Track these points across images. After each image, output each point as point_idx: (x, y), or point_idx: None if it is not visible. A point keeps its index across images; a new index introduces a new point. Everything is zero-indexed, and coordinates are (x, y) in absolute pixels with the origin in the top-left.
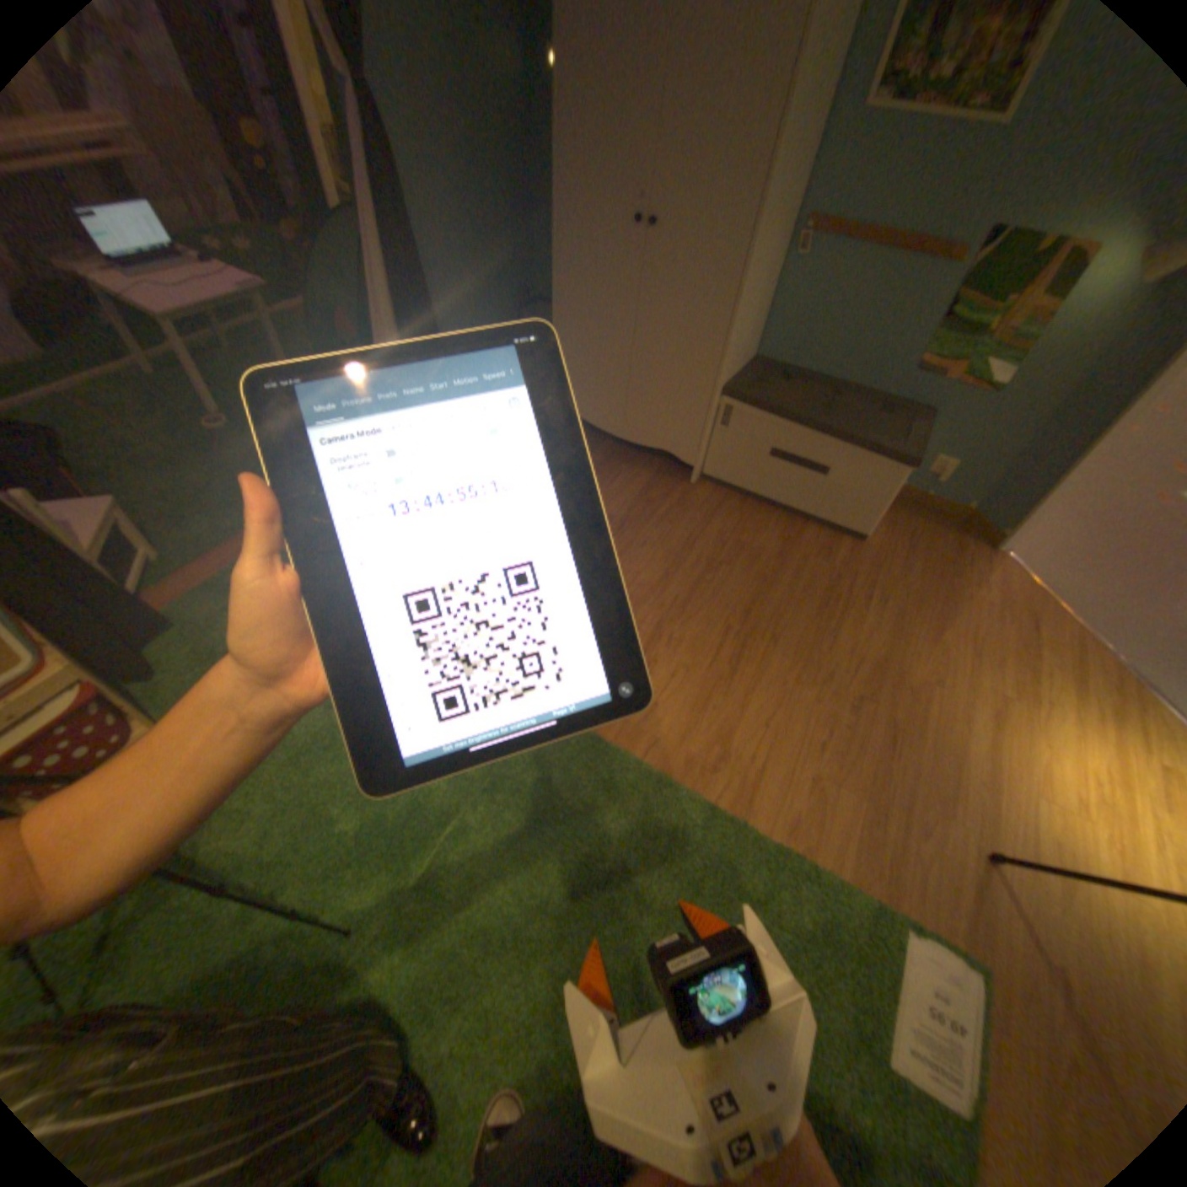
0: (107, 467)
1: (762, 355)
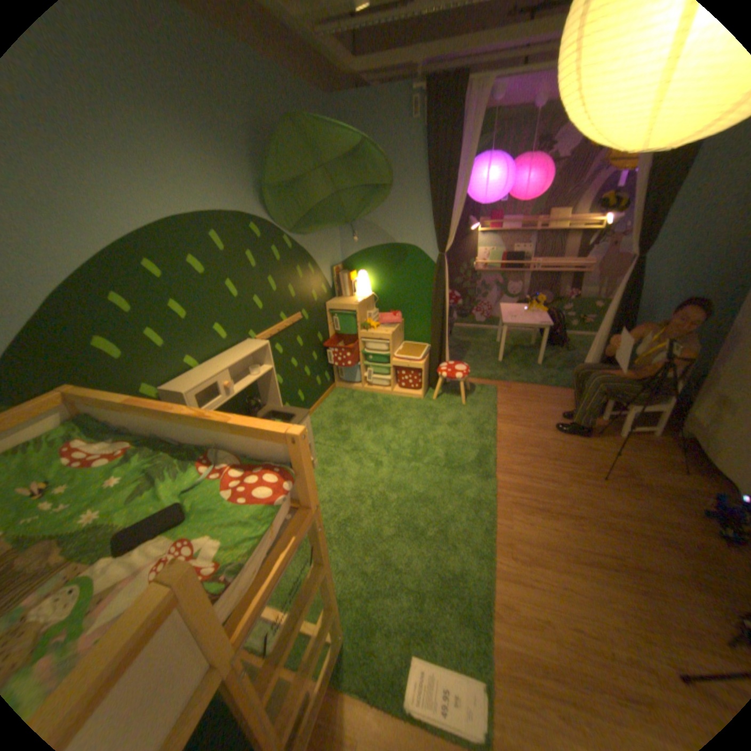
0: (490, 350)
1: None
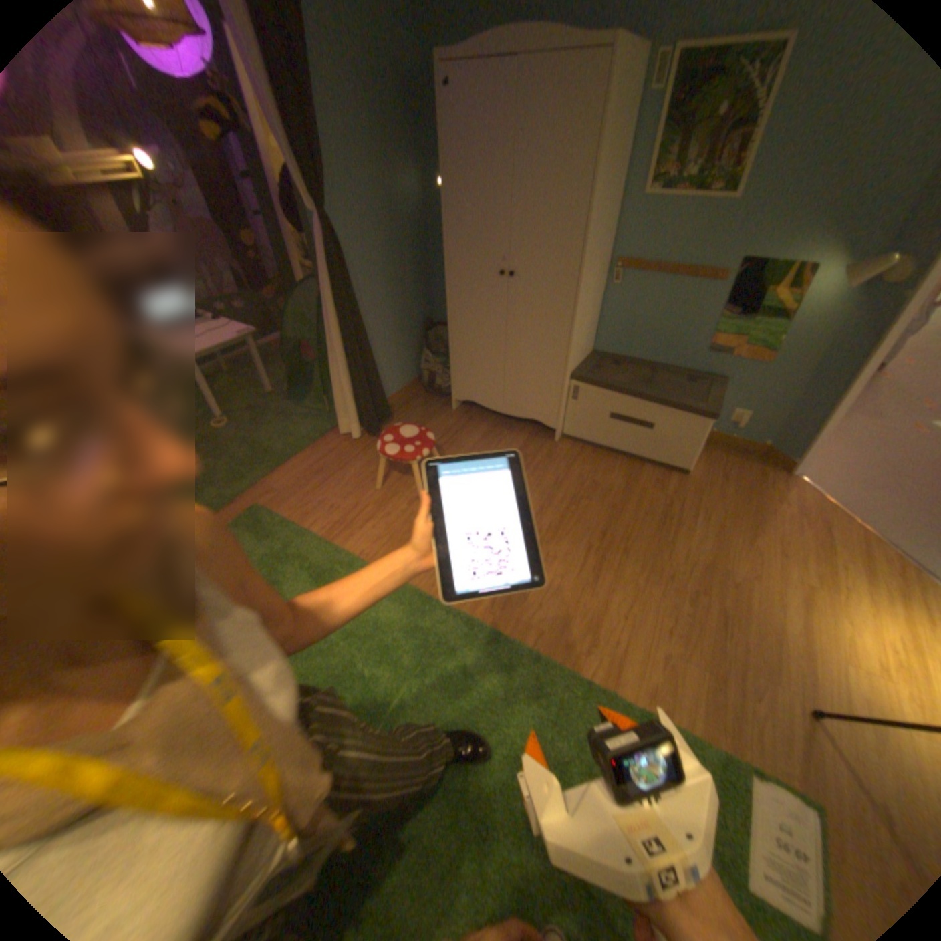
0: None
1: (597, 349)
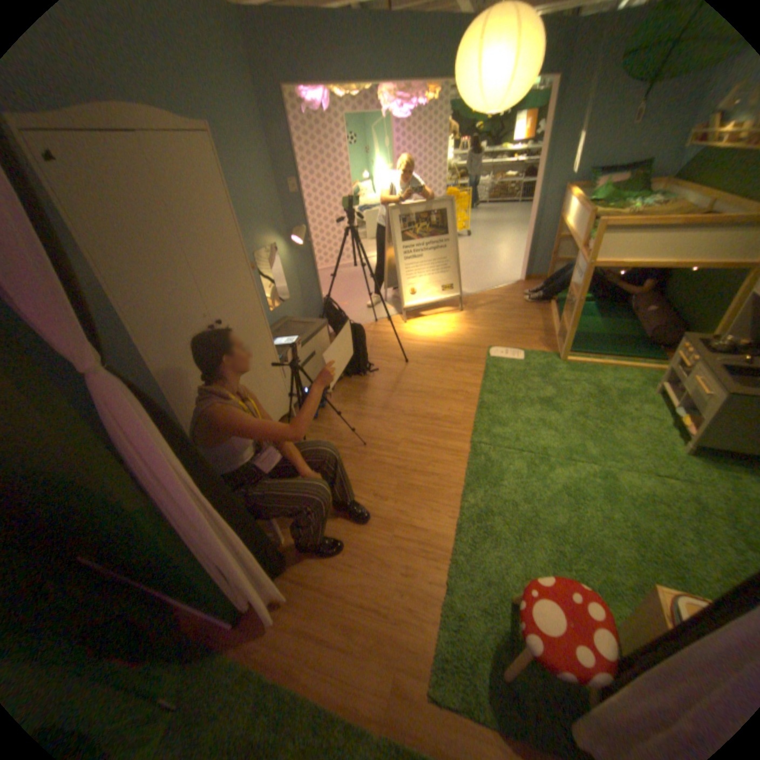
0: None
1: None
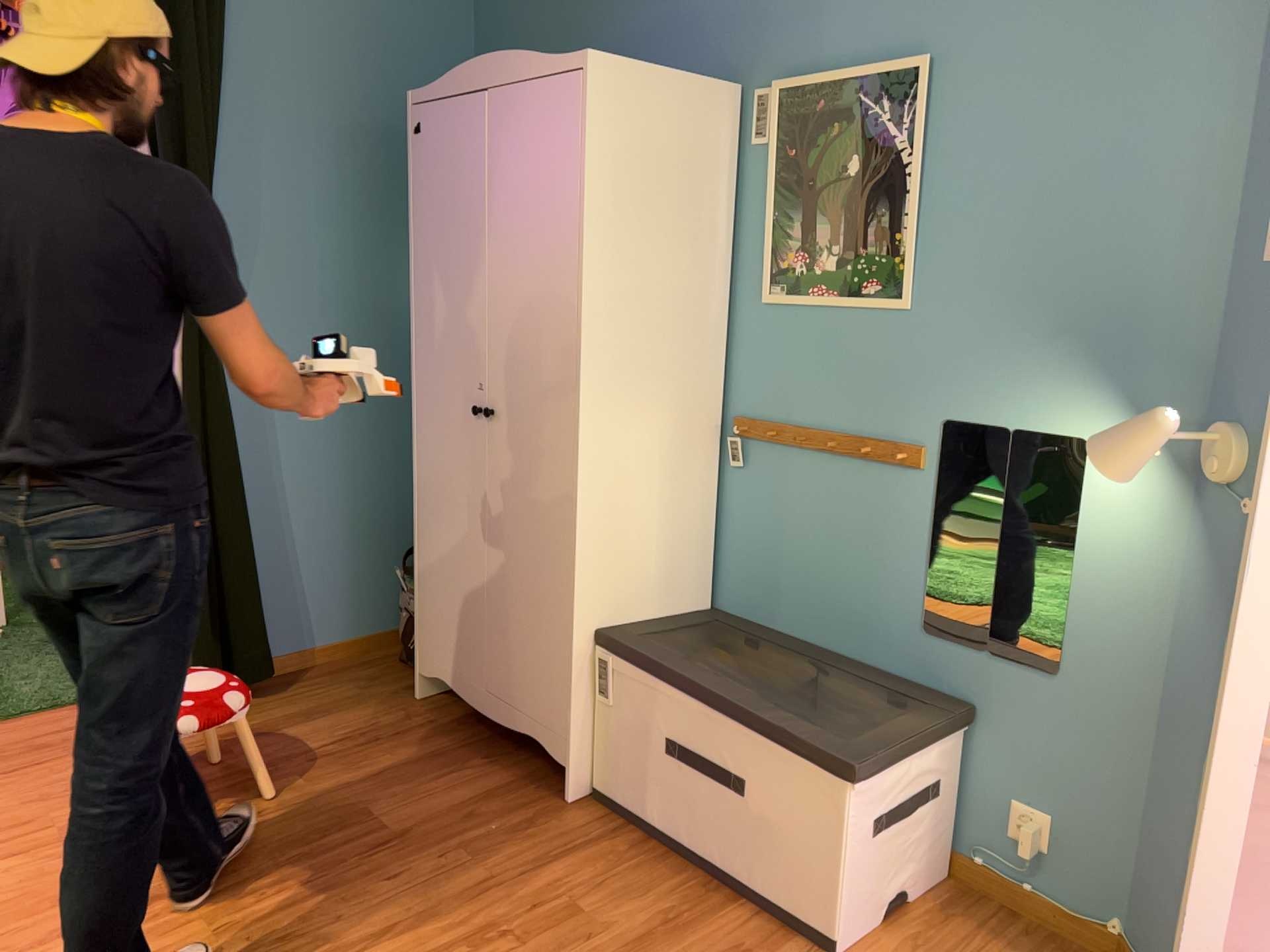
0: None
1: (709, 604)
